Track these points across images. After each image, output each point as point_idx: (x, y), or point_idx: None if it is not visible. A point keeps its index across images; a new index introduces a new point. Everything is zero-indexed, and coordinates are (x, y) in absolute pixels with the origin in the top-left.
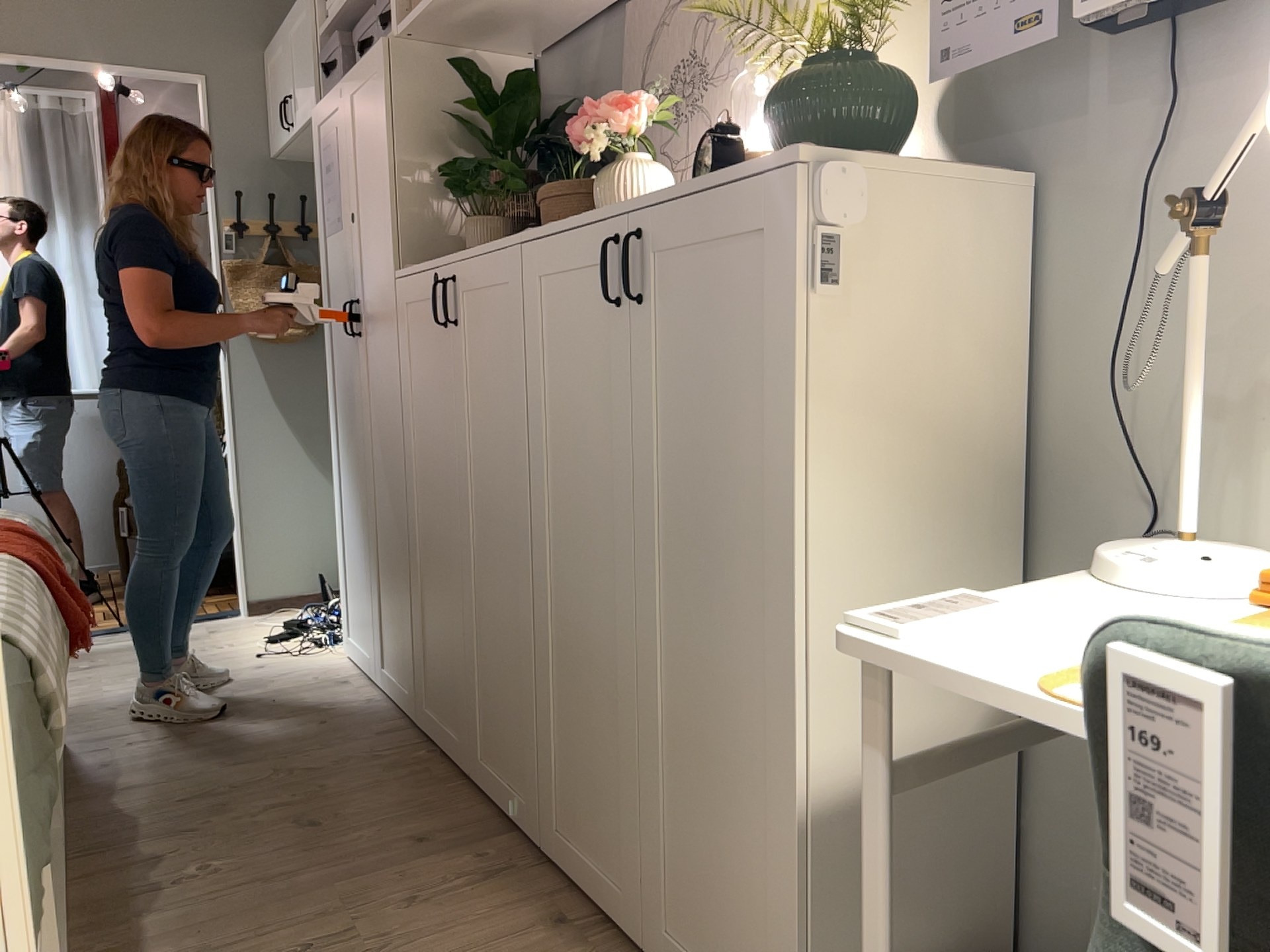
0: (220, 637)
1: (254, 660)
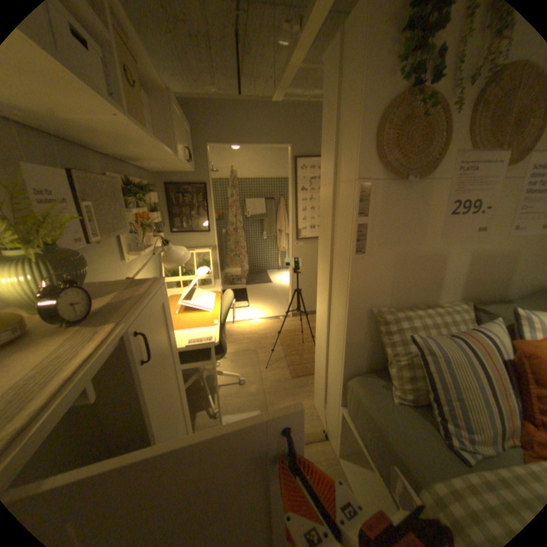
0: None
1: None
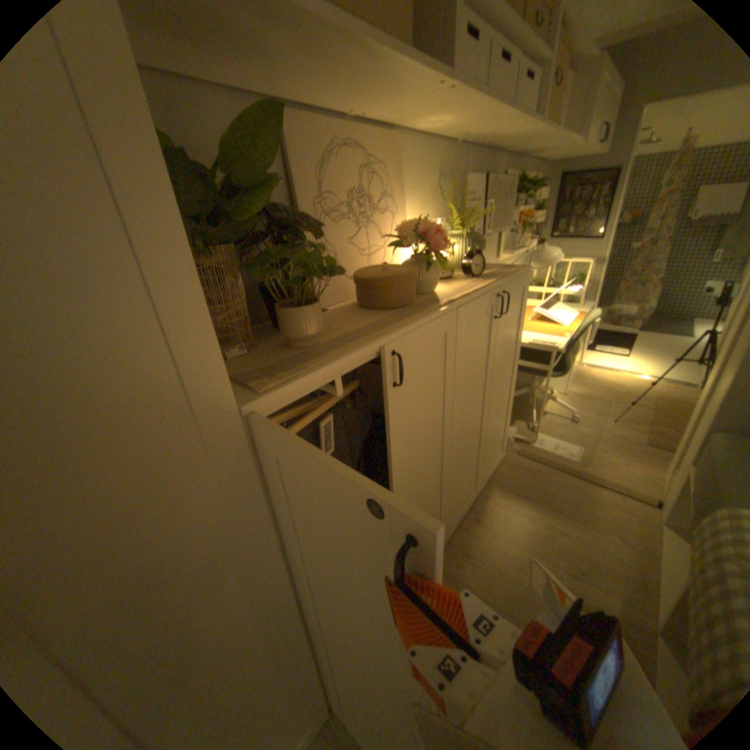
0: None
1: None
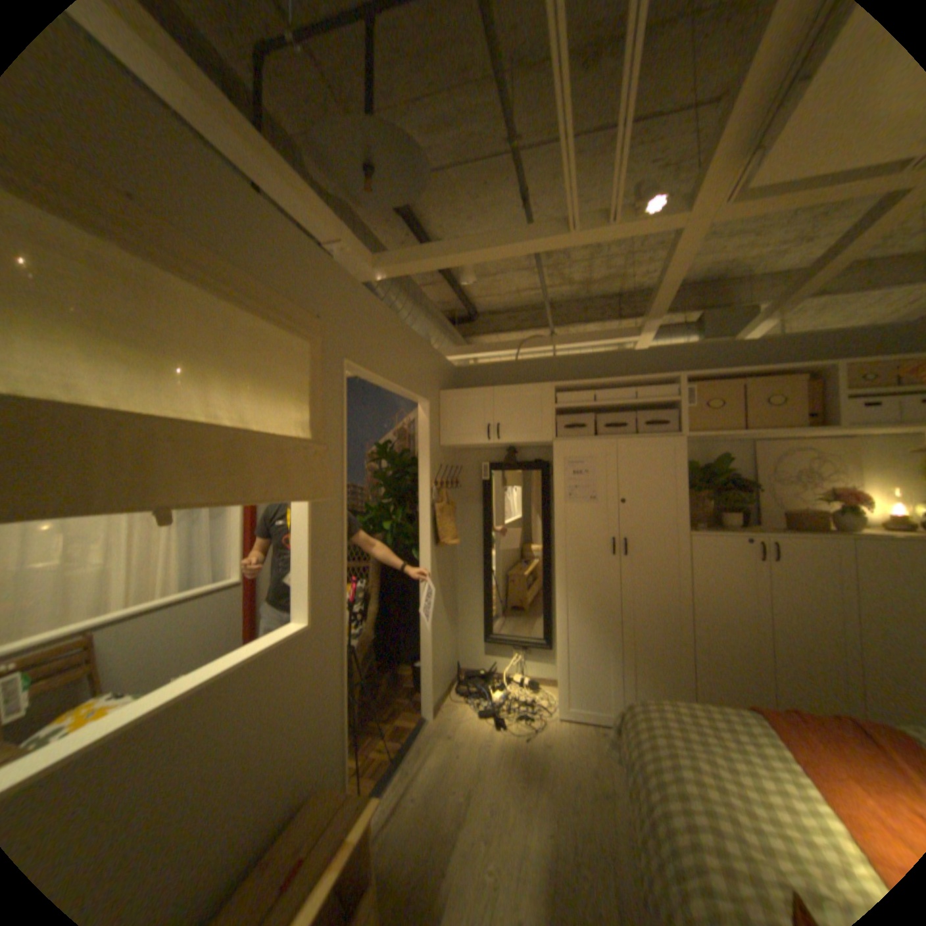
0: (466, 742)
1: (530, 746)
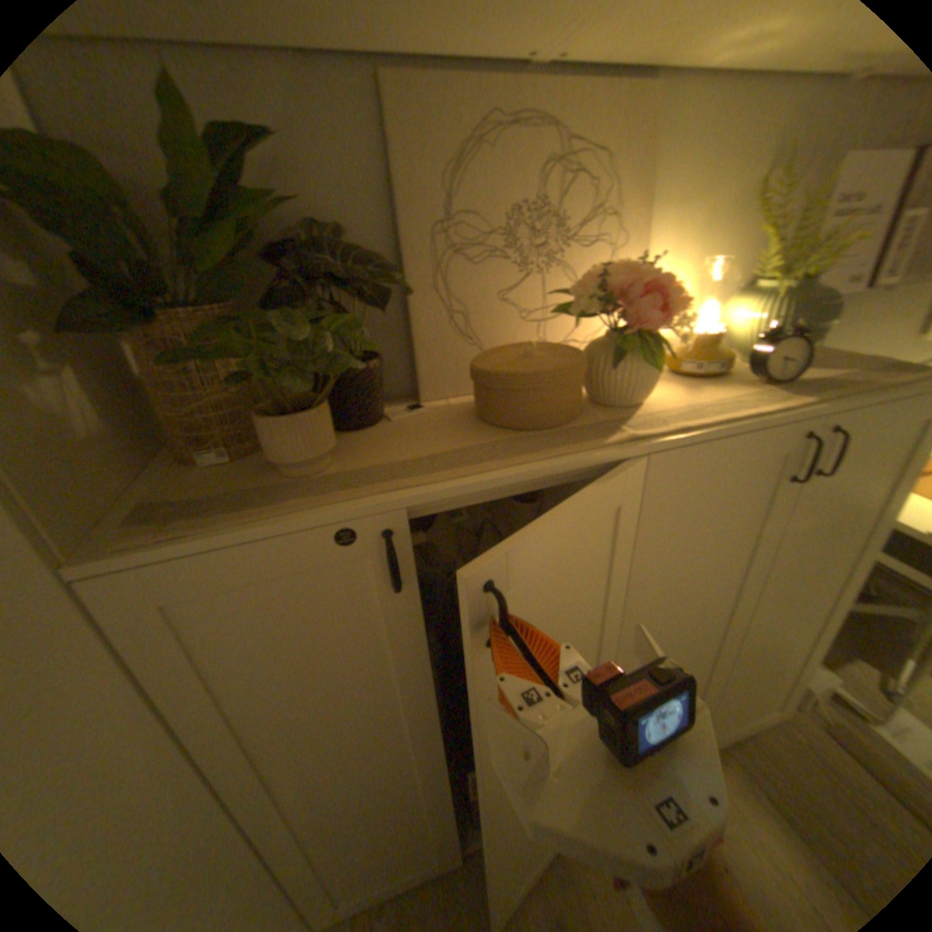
0: None
1: None
